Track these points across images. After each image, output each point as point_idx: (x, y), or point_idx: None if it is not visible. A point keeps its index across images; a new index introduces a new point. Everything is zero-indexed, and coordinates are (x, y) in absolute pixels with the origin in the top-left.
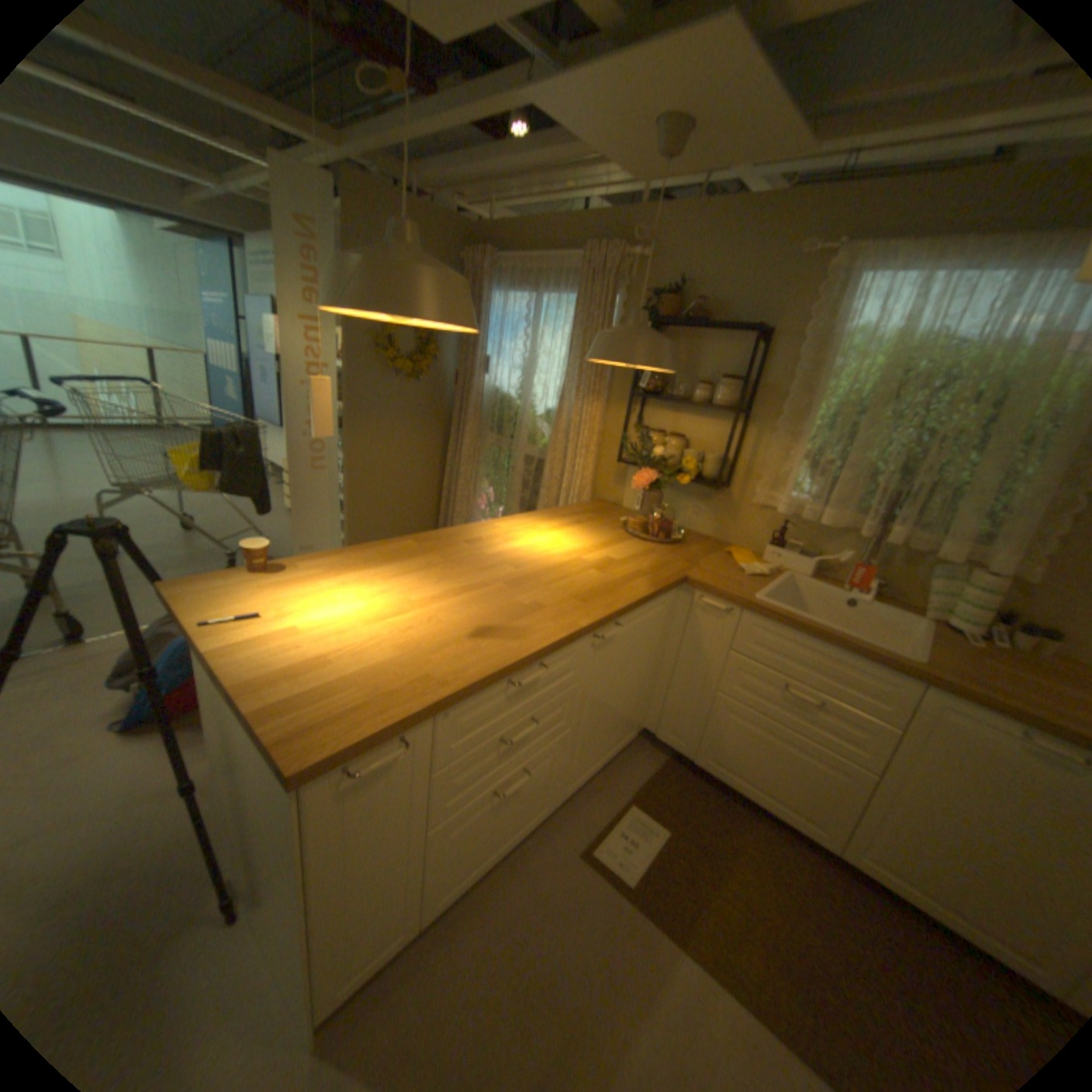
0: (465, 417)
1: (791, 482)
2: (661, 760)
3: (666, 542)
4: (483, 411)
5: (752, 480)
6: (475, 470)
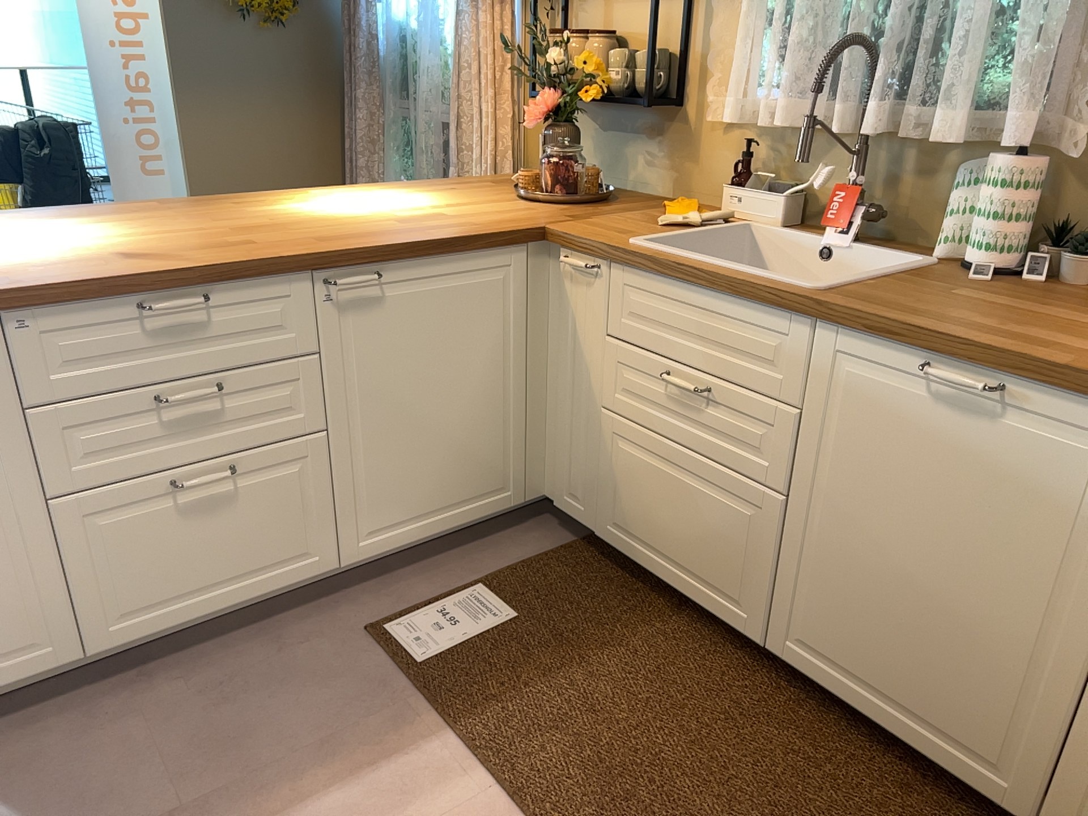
0: (357, 77)
1: (736, 71)
2: (562, 540)
3: (566, 201)
4: (385, 66)
5: (706, 87)
6: (381, 161)
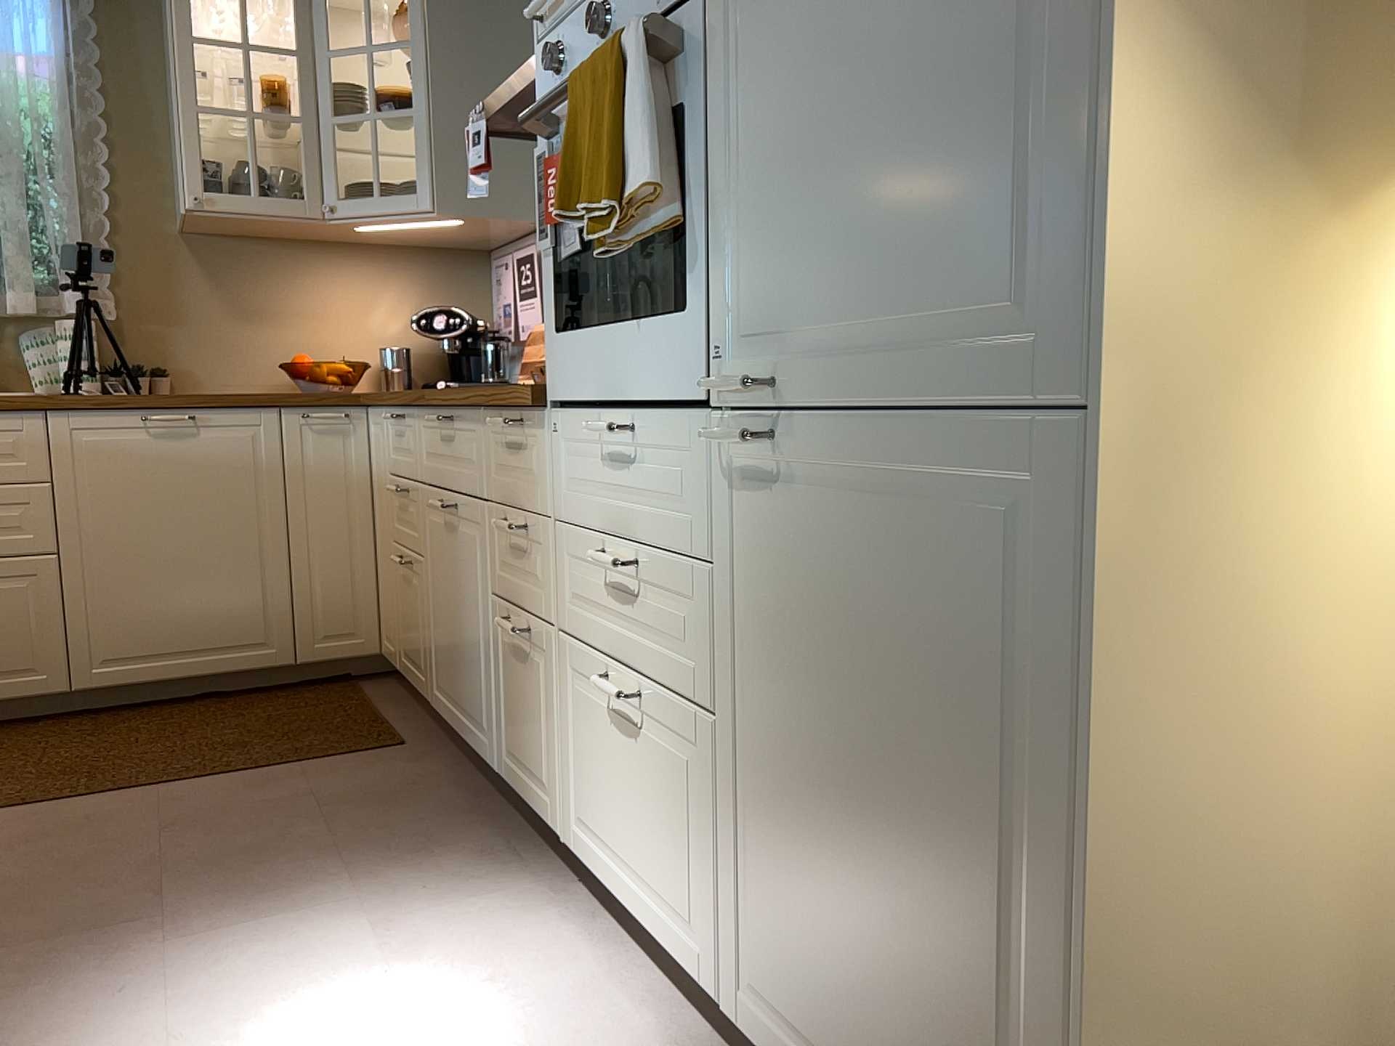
0: None
1: None
2: None
3: None
4: None
5: None
6: None
